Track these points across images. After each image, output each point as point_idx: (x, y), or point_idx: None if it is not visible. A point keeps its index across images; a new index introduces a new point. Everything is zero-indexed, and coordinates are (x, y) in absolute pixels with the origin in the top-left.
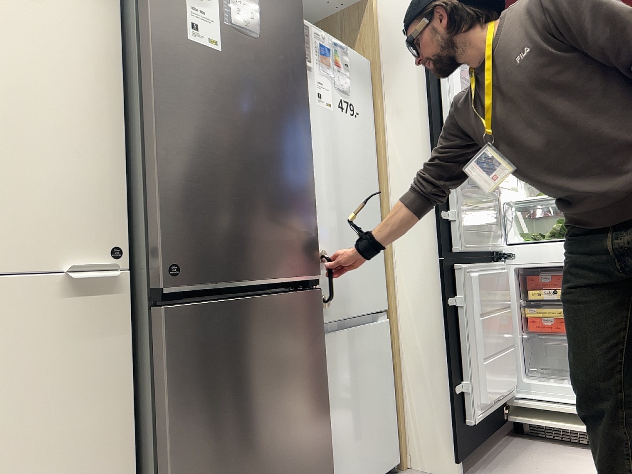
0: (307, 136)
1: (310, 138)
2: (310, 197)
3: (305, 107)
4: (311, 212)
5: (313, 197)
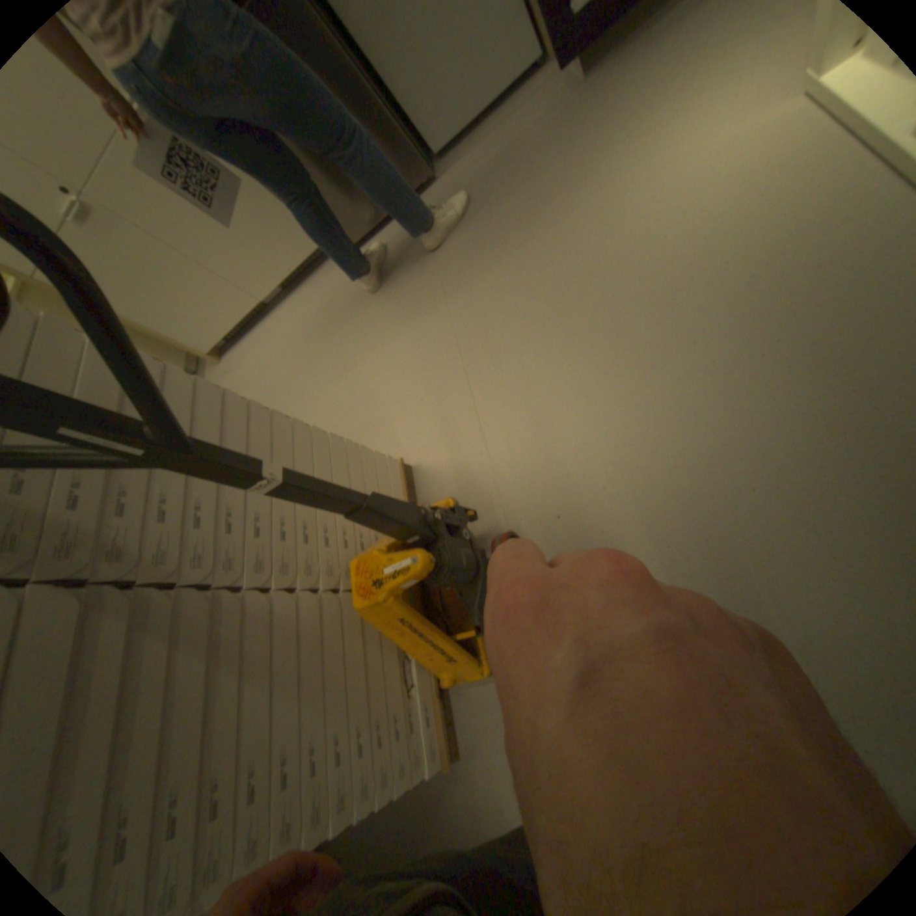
0: None
1: None
2: None
3: None
4: None
5: None
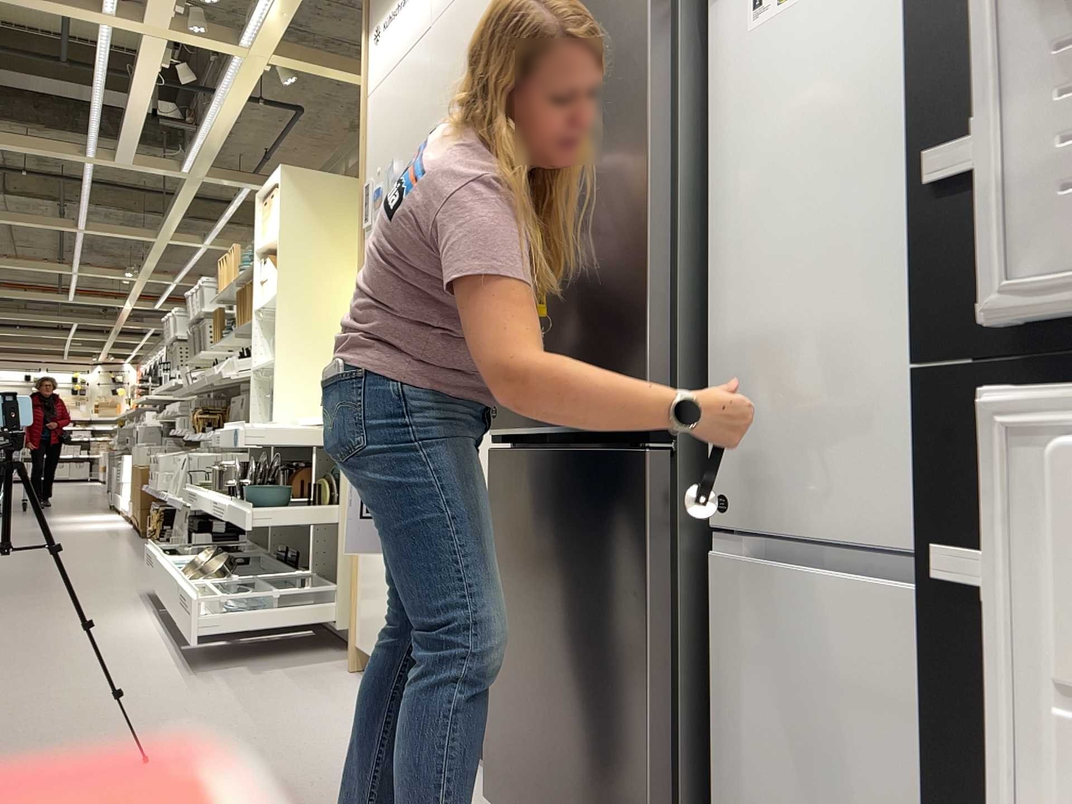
0: (641, 155)
1: (647, 153)
2: (640, 273)
3: (642, 96)
4: (640, 303)
5: (647, 272)
